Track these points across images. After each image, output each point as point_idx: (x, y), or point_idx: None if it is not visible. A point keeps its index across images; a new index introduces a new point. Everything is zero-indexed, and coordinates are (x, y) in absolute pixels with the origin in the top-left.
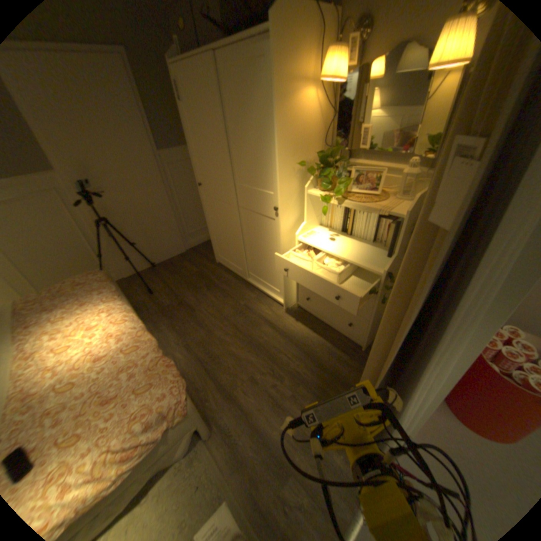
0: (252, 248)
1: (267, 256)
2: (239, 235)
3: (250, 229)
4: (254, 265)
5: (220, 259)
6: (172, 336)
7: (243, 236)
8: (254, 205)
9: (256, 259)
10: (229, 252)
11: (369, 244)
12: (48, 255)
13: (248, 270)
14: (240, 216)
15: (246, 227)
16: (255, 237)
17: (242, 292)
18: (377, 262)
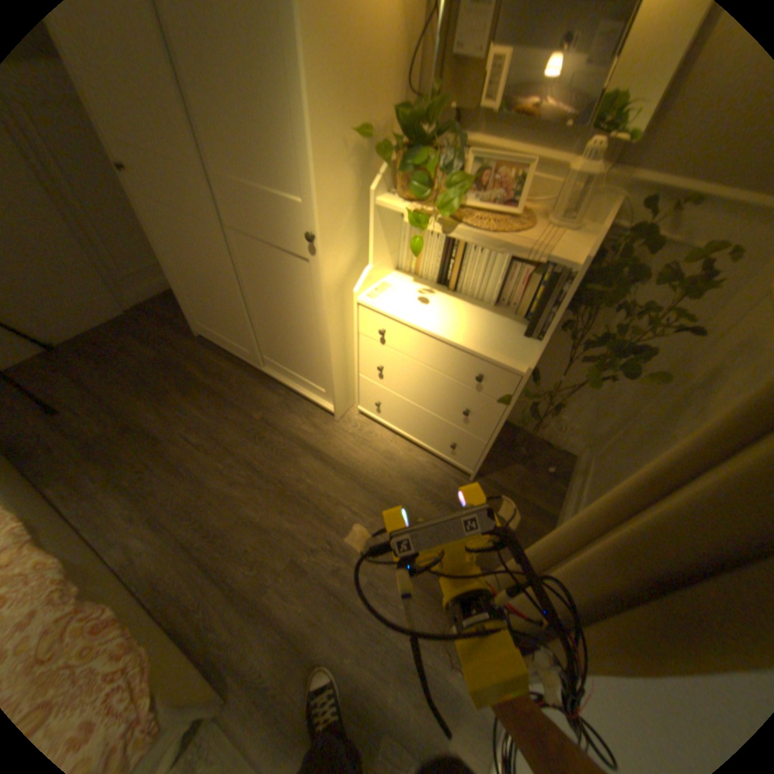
0: (265, 314)
1: (297, 331)
2: (233, 289)
3: (255, 277)
4: (273, 346)
5: (202, 331)
6: (115, 505)
7: (243, 290)
8: (258, 226)
9: (276, 334)
10: (218, 319)
11: (488, 310)
12: None
13: (261, 353)
14: (231, 248)
15: (247, 273)
16: (270, 293)
17: (253, 394)
18: (511, 348)
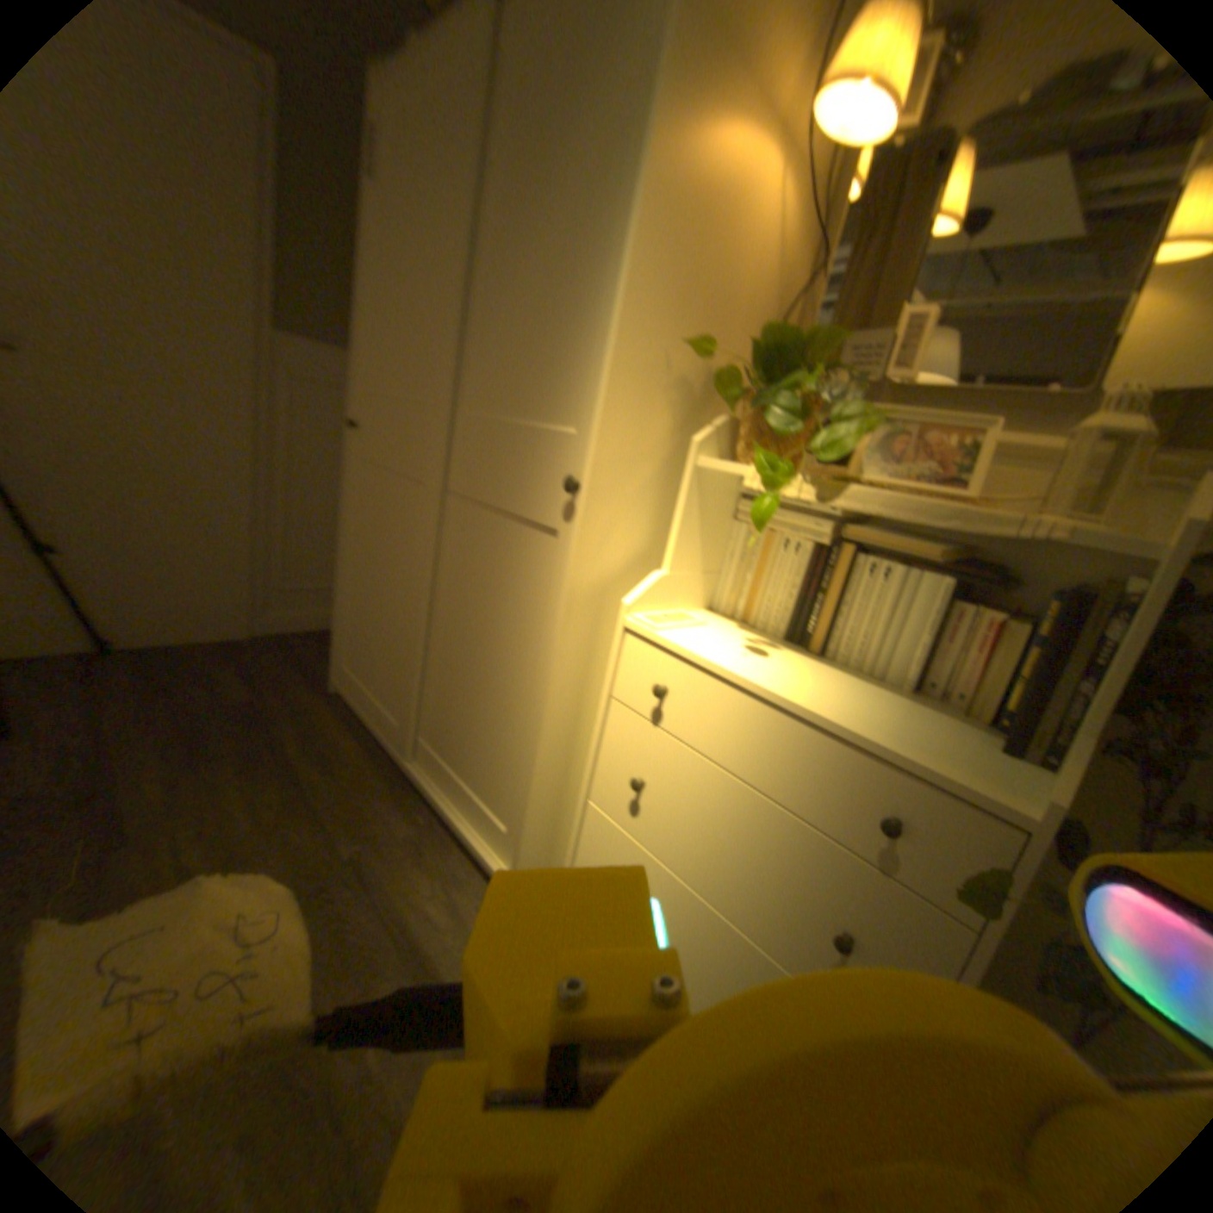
0: (453, 649)
1: (496, 682)
2: (421, 596)
3: (463, 577)
4: (444, 716)
5: (345, 684)
6: None
7: (436, 601)
8: (497, 486)
9: (457, 690)
10: (377, 659)
11: (901, 696)
12: None
13: (420, 730)
14: (444, 528)
15: (453, 571)
16: (475, 605)
17: (368, 808)
18: (978, 766)
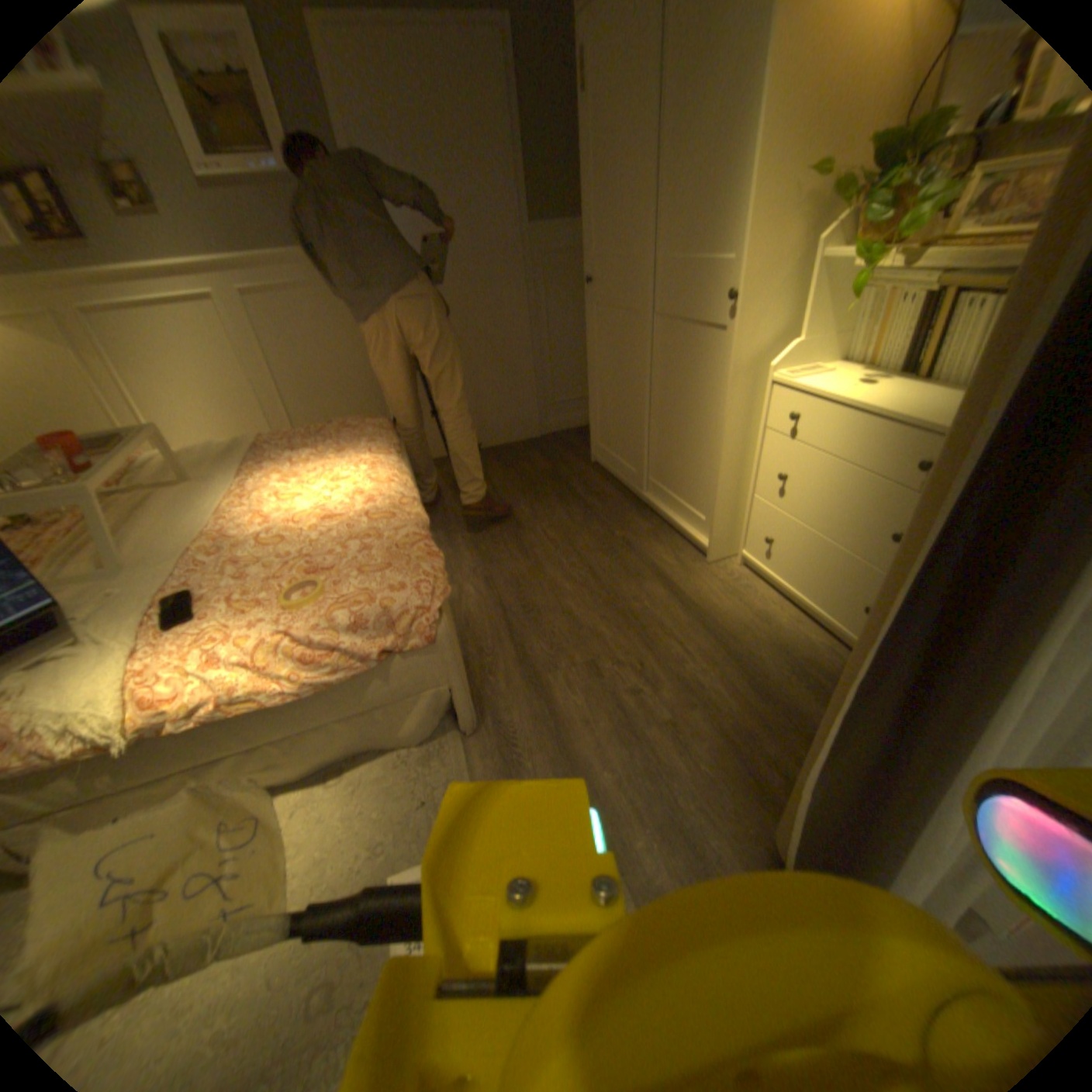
0: (666, 416)
1: (694, 431)
2: (643, 386)
3: (668, 368)
4: (663, 459)
5: (599, 453)
6: (469, 558)
7: (652, 387)
8: (686, 302)
9: (670, 442)
10: (618, 433)
11: None
12: (324, 389)
13: (649, 471)
14: (654, 338)
15: (662, 365)
16: (677, 384)
17: (624, 516)
18: None
